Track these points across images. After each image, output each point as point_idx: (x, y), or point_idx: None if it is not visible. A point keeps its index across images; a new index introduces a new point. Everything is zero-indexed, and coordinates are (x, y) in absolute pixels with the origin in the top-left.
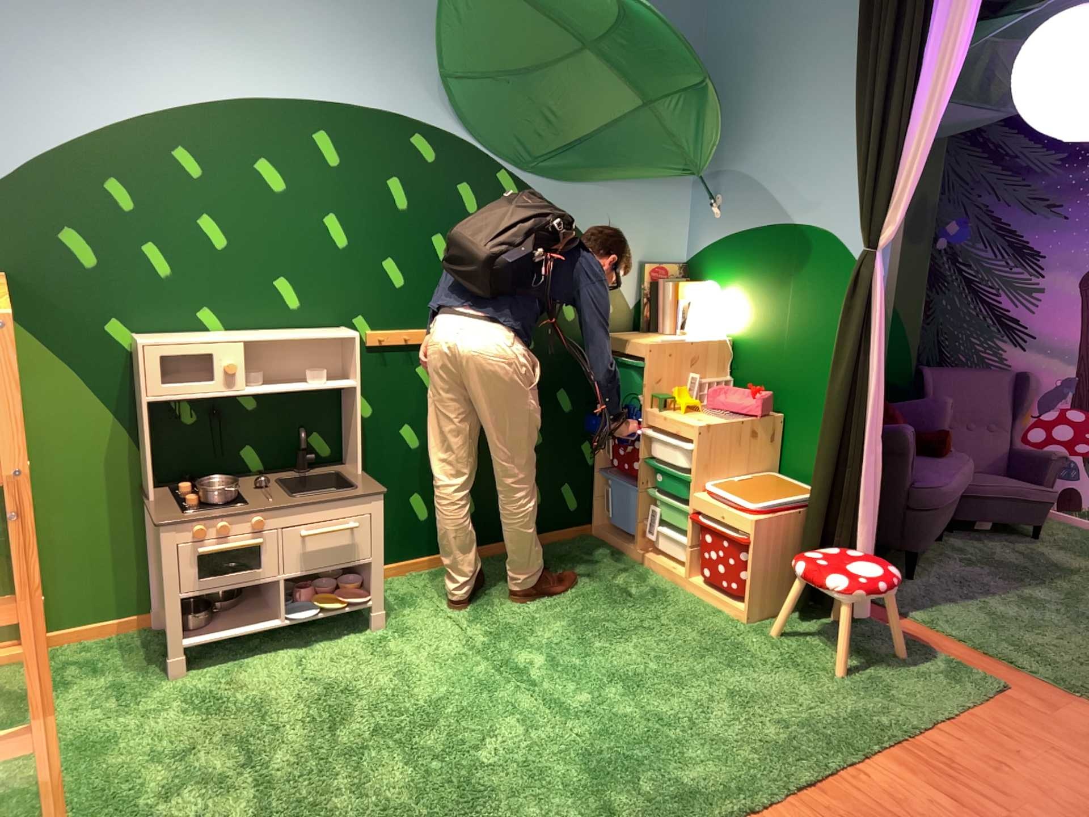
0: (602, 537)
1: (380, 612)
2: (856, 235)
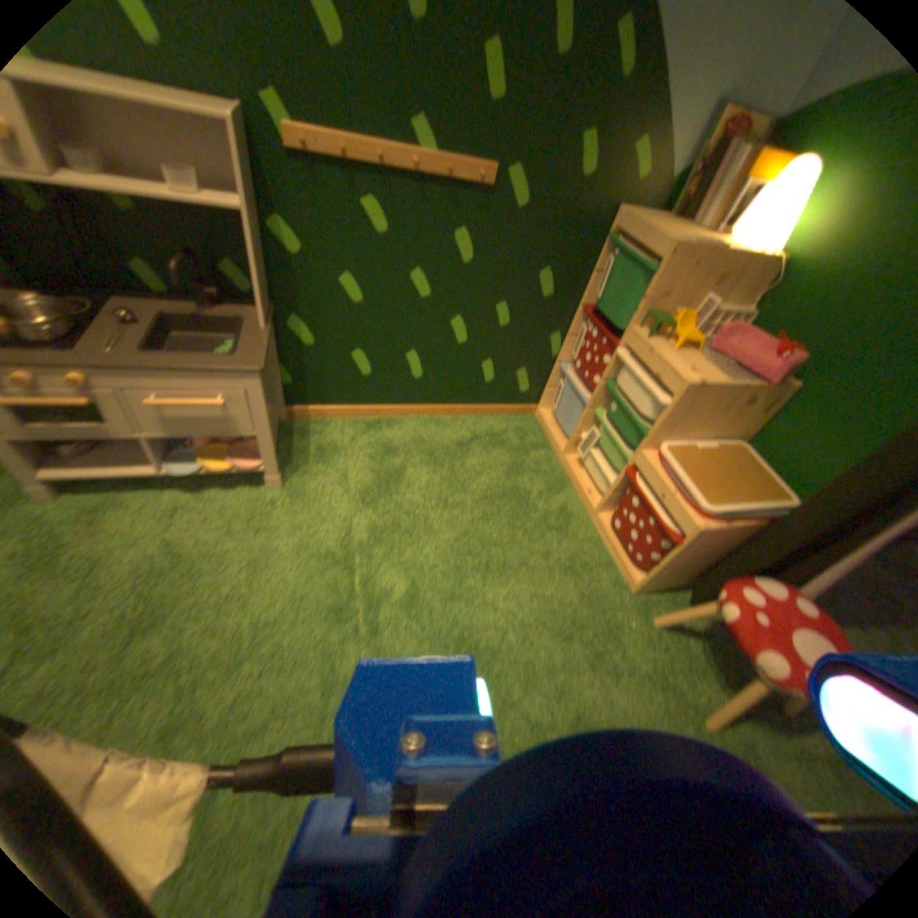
0: (540, 422)
1: (271, 474)
2: None
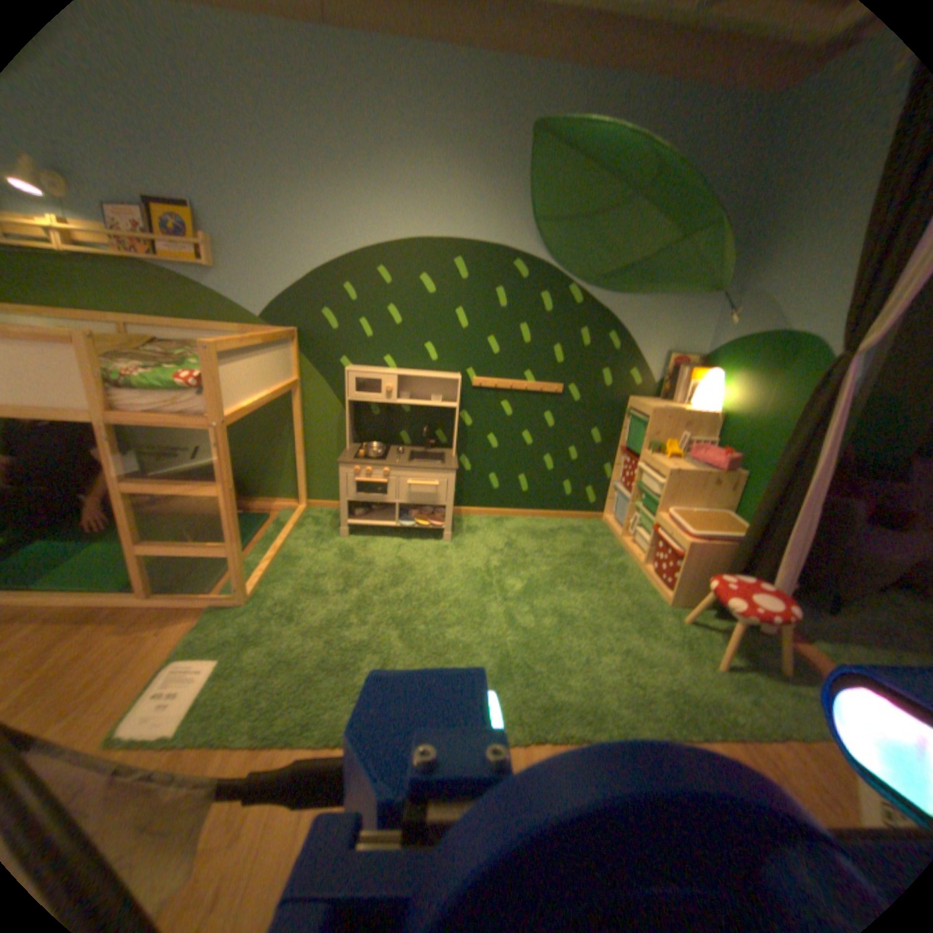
0: (605, 522)
1: (445, 532)
2: (842, 335)
